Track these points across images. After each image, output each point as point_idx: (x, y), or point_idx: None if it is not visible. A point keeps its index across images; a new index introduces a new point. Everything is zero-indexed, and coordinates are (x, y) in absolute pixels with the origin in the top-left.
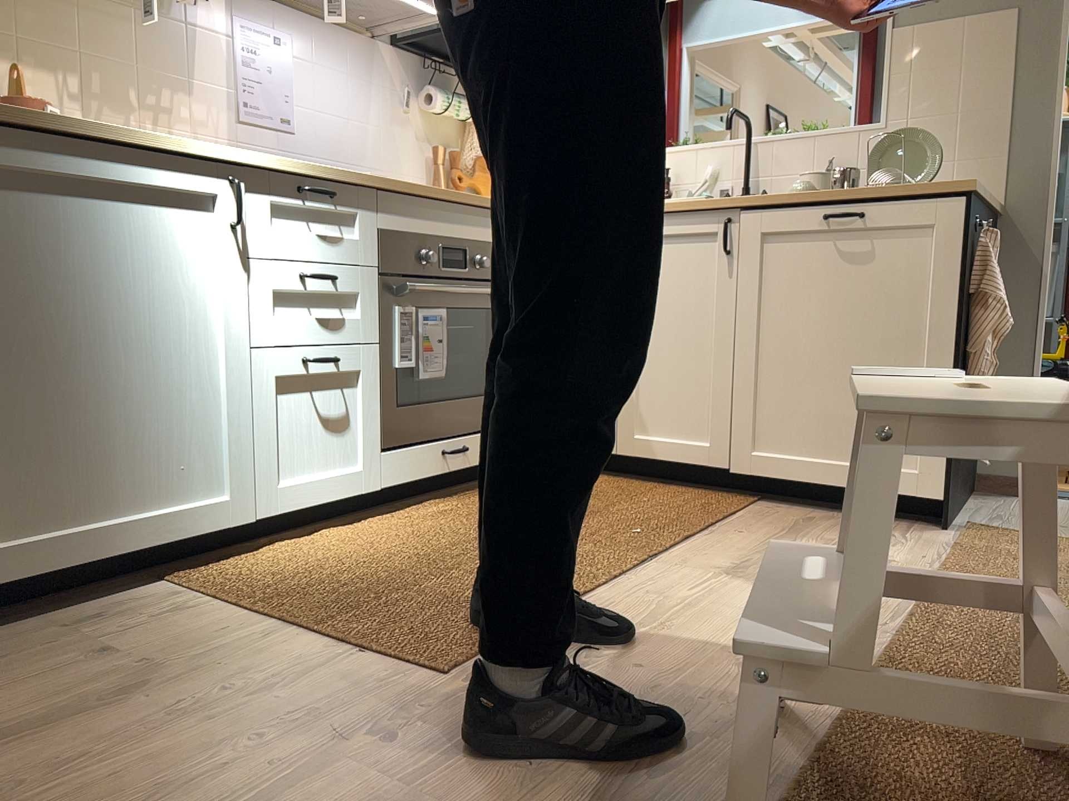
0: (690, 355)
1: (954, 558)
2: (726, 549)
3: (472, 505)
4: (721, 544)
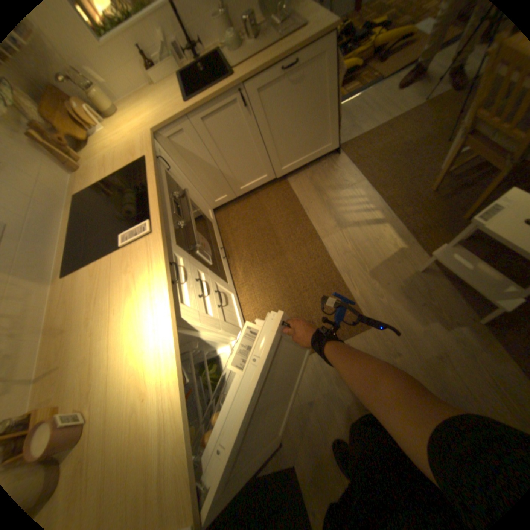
0: (246, 153)
1: (362, 170)
2: (325, 217)
3: (243, 260)
4: (320, 215)
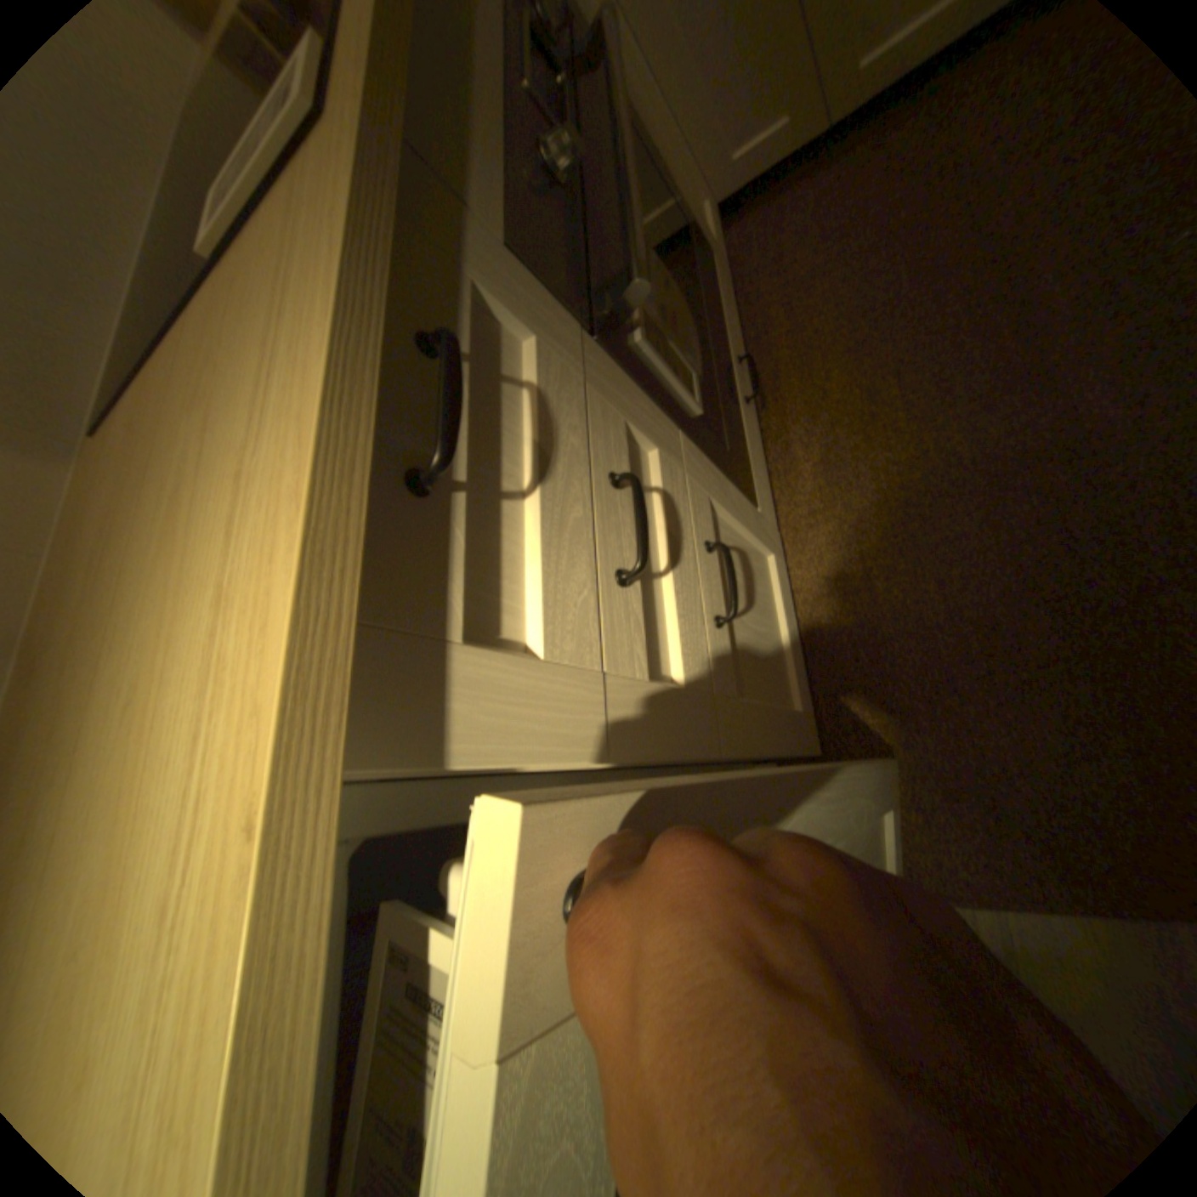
0: None
1: None
2: None
3: (833, 418)
4: None
